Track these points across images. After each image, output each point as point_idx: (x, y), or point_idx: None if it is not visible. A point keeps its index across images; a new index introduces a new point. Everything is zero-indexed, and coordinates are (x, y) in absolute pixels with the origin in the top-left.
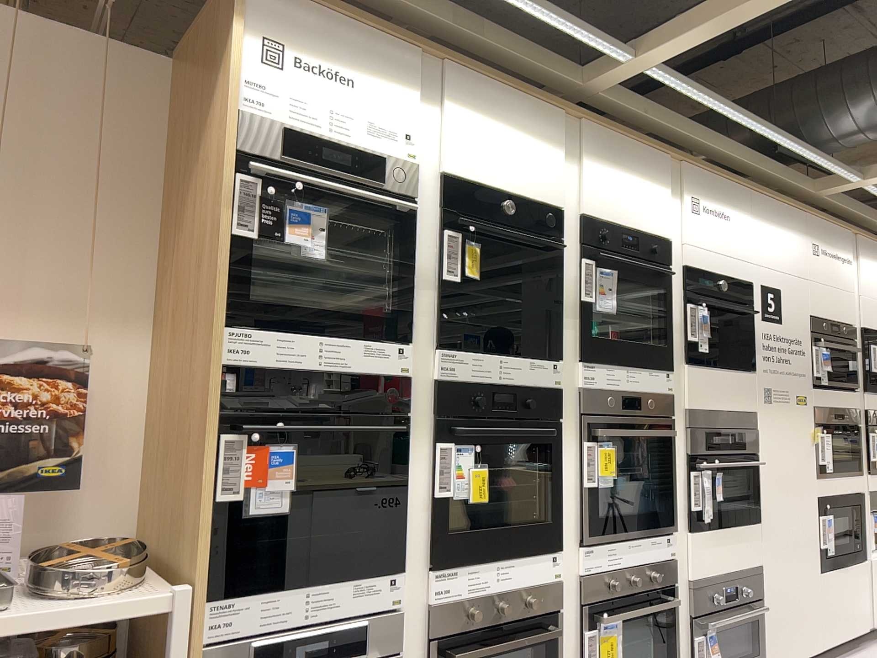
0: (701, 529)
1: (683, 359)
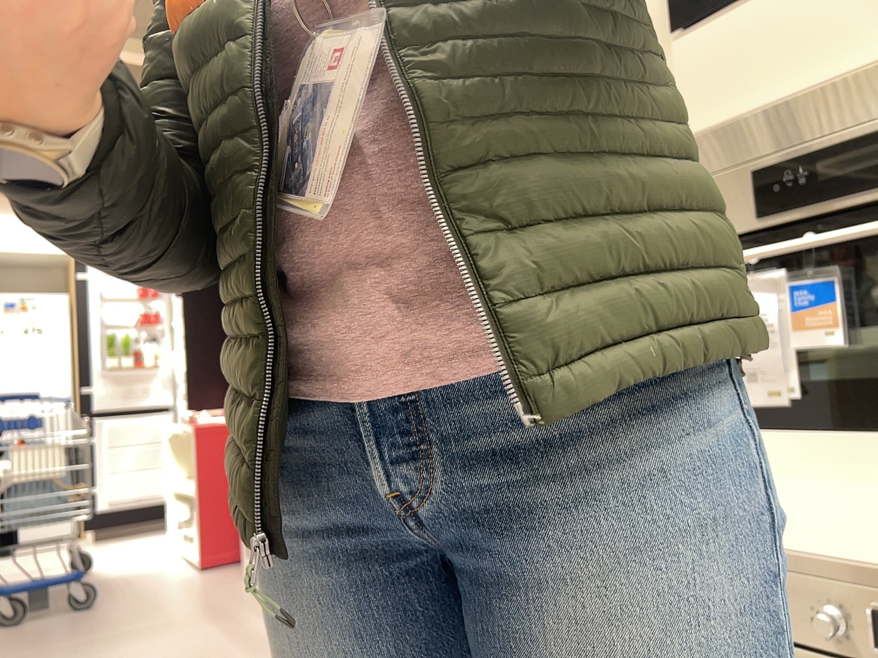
0: (763, 426)
1: (665, 30)
